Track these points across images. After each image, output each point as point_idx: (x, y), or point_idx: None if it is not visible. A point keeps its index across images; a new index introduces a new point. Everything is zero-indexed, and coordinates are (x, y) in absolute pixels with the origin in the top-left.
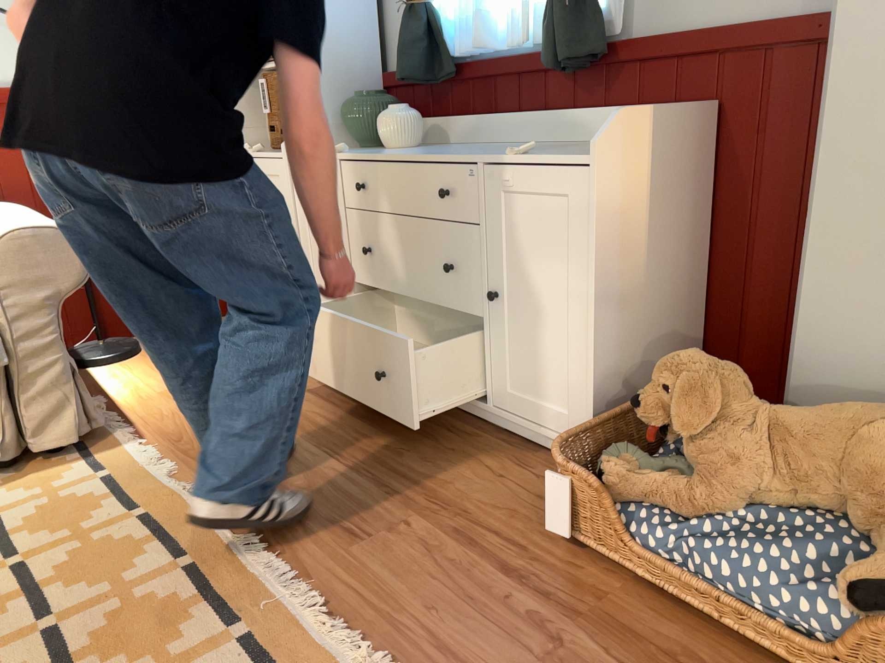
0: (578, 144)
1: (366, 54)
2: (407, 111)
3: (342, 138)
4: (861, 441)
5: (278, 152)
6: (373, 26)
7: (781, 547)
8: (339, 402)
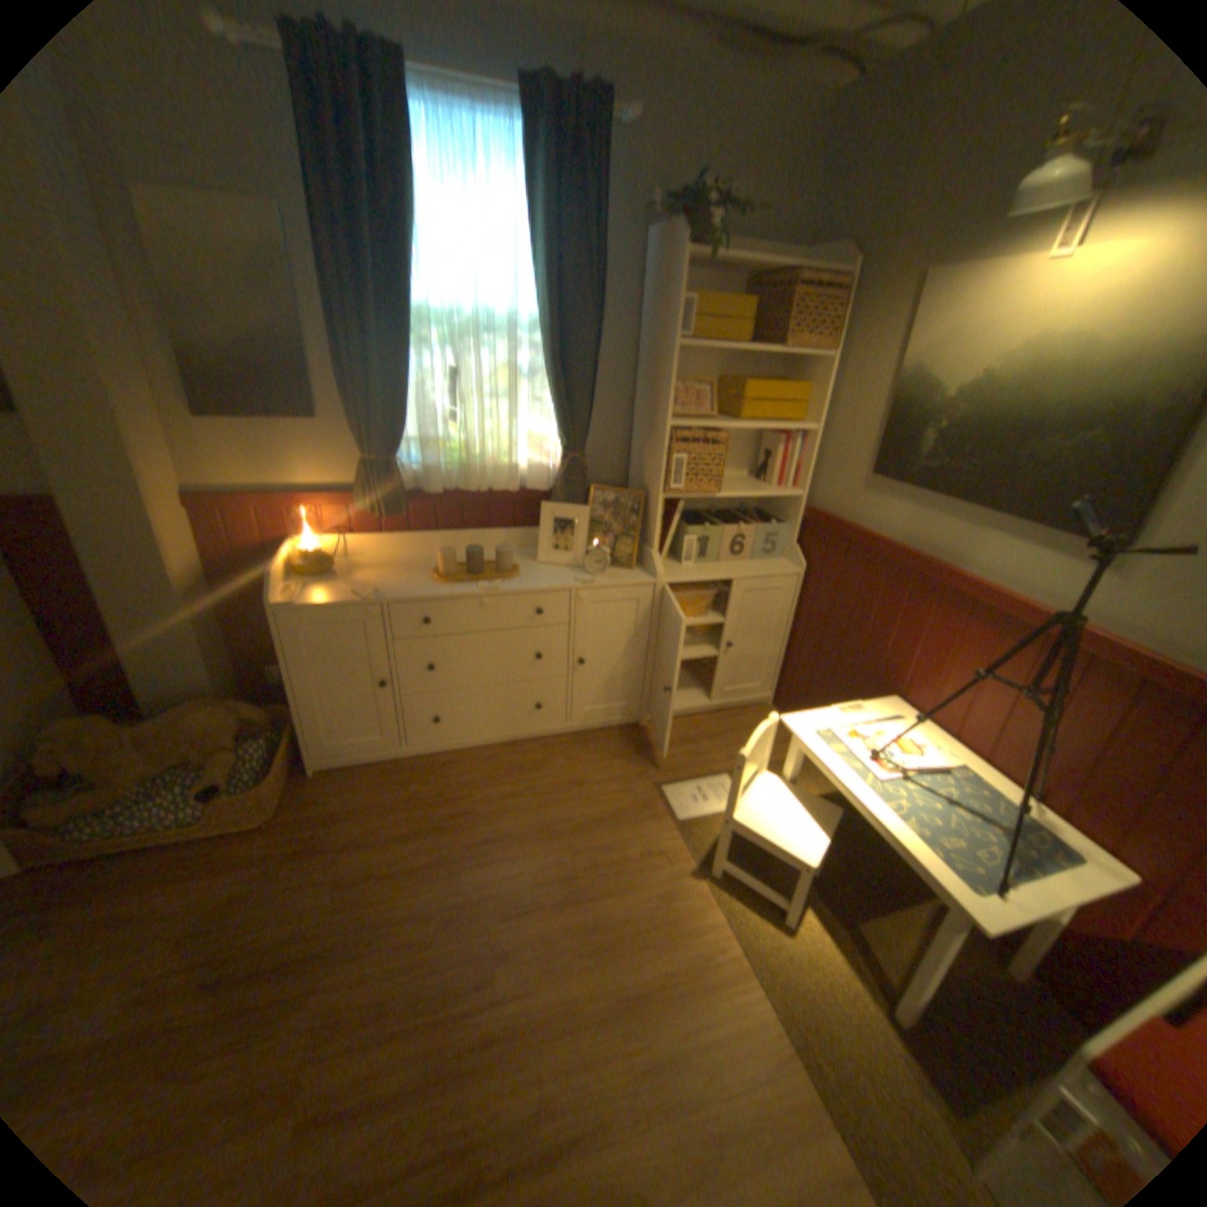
0: None
1: None
2: None
3: None
4: (182, 731)
5: None
6: None
7: (160, 800)
8: None
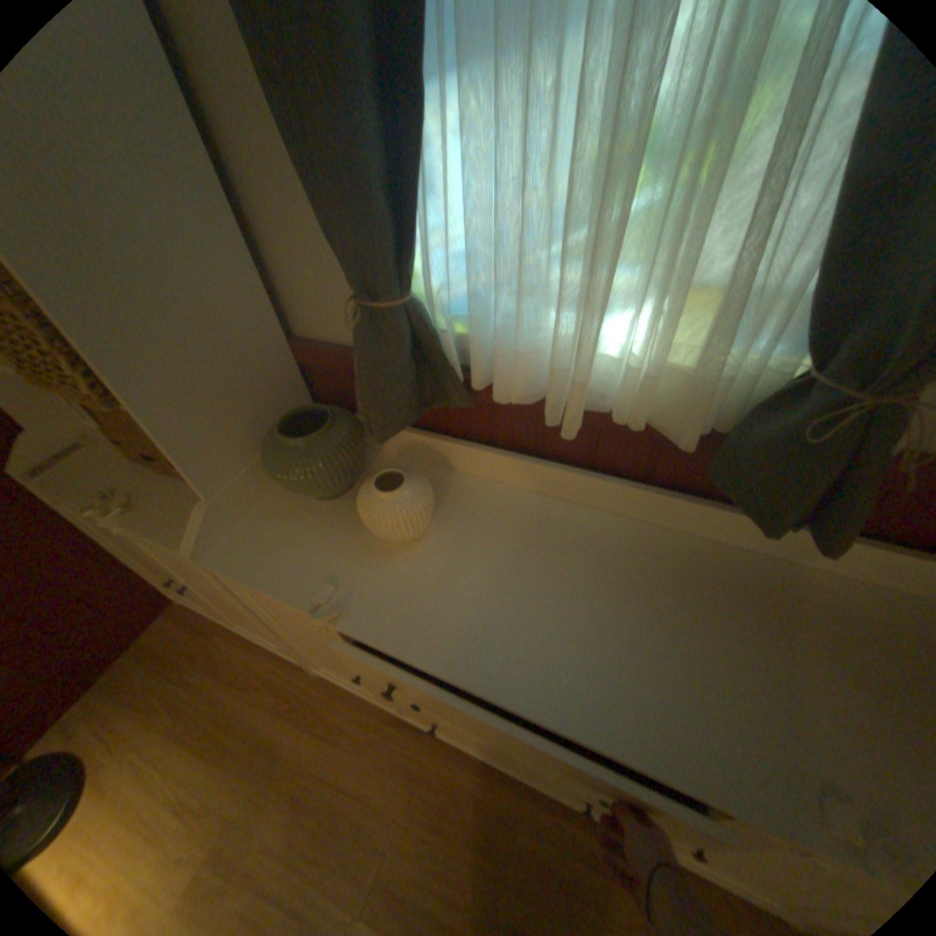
0: (747, 570)
1: (256, 324)
2: (417, 494)
3: (271, 473)
4: None
5: (151, 483)
6: (249, 267)
7: None
8: (431, 834)
